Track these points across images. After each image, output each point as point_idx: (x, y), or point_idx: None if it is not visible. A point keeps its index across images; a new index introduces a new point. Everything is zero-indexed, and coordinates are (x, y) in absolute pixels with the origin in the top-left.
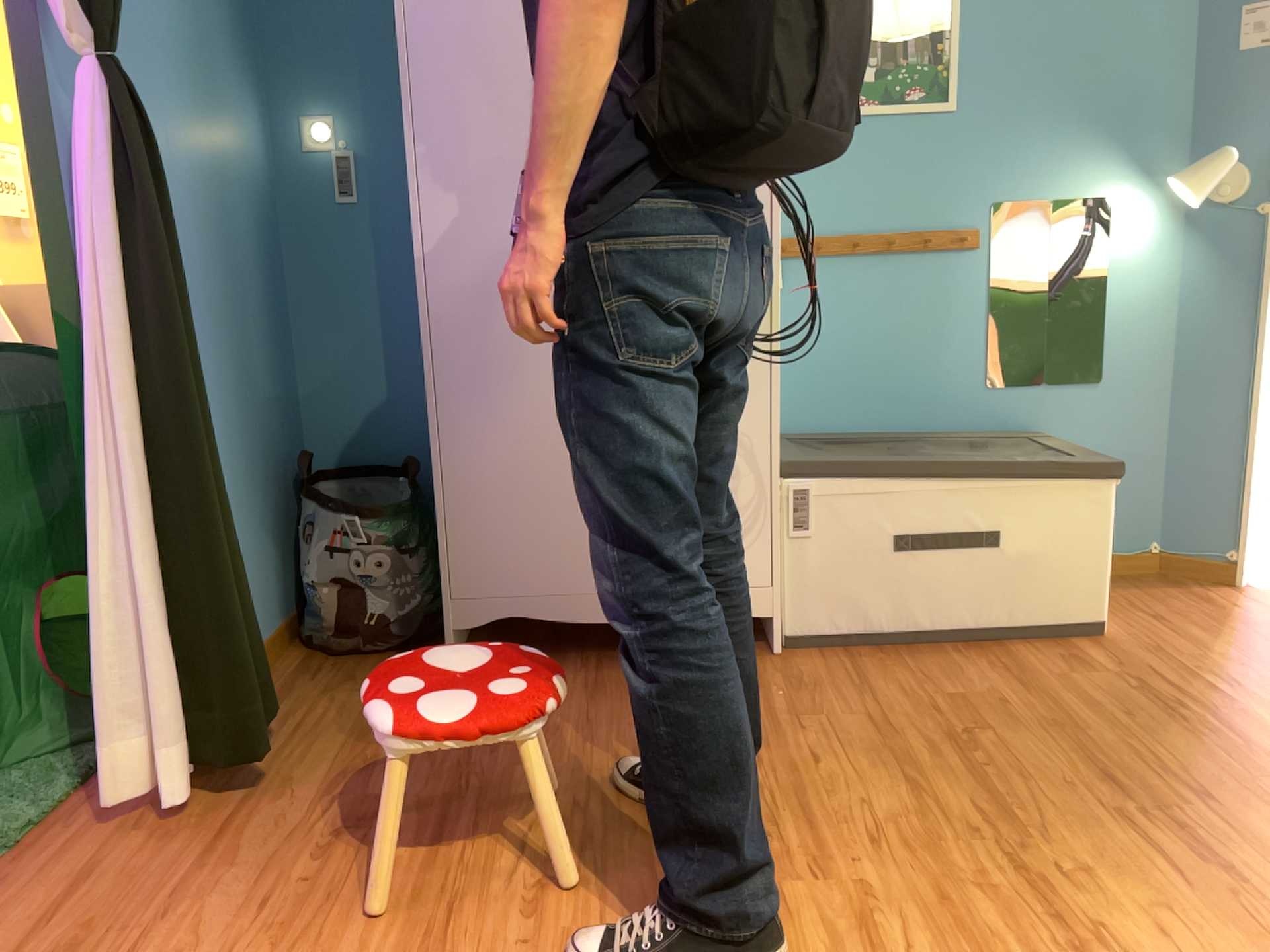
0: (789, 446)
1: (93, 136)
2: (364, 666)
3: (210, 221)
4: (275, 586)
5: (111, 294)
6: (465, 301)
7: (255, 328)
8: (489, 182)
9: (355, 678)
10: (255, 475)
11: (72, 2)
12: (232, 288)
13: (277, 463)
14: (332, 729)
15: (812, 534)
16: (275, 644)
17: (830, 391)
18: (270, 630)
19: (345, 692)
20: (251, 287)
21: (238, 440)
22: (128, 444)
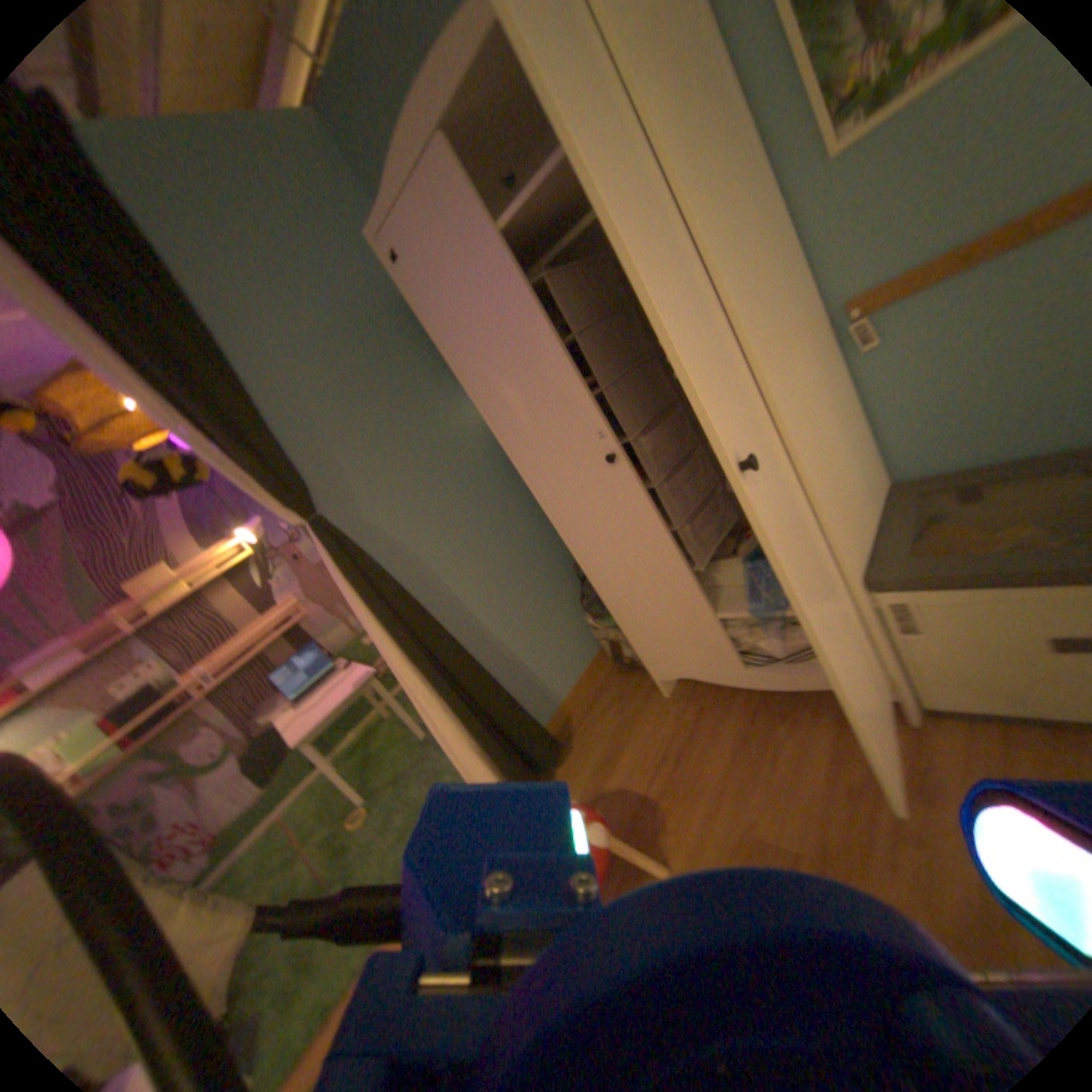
0: (909, 519)
1: (325, 555)
2: (628, 686)
3: (458, 488)
4: (585, 634)
5: (372, 619)
6: (570, 508)
7: (518, 514)
8: (541, 433)
9: (620, 699)
10: (547, 590)
11: (280, 501)
12: (490, 509)
13: (564, 570)
14: (595, 751)
15: (931, 630)
16: (593, 664)
17: (980, 420)
18: (587, 659)
19: (611, 713)
20: (506, 495)
21: (526, 583)
22: (417, 675)
